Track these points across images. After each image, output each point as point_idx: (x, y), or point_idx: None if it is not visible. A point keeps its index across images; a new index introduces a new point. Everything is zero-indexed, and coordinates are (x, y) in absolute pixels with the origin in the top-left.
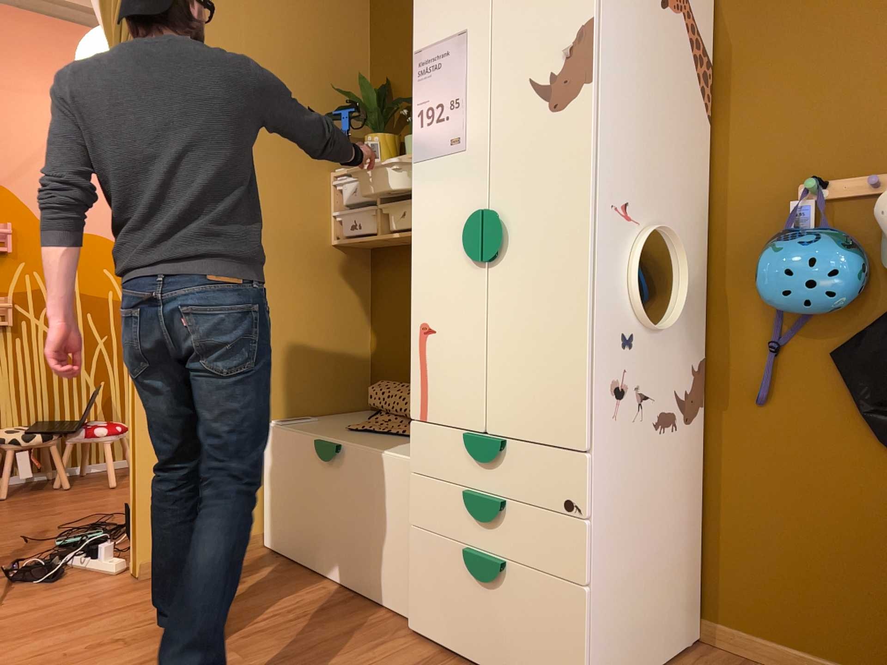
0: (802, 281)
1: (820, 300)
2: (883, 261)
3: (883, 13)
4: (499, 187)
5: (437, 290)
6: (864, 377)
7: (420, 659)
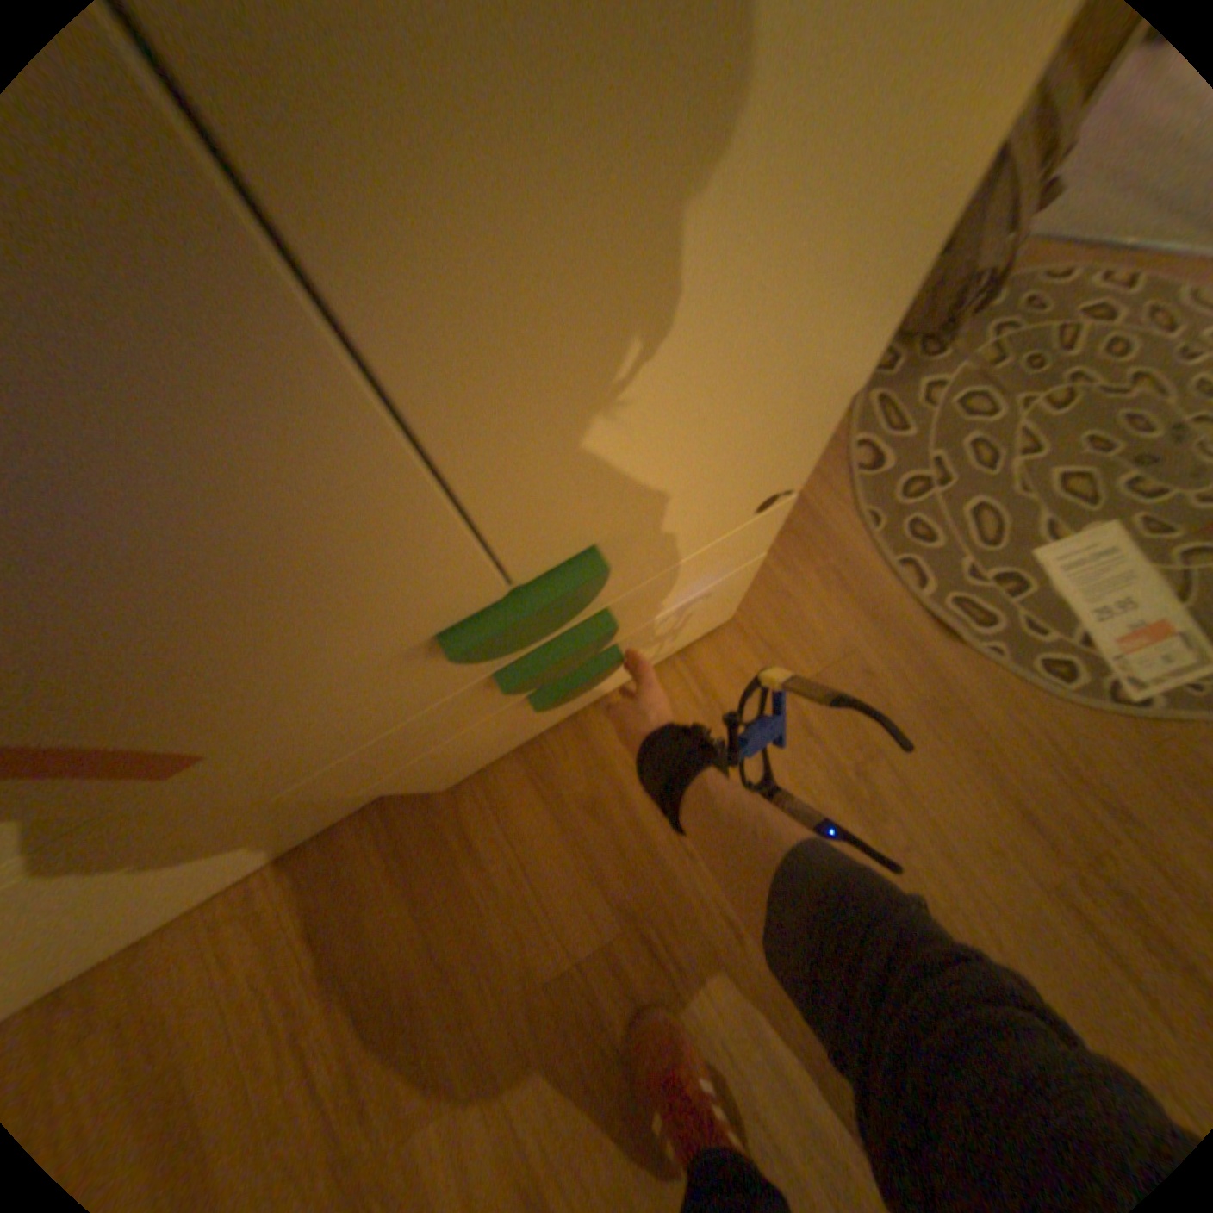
0: None
1: None
2: None
3: None
4: None
5: None
6: None
7: (522, 785)
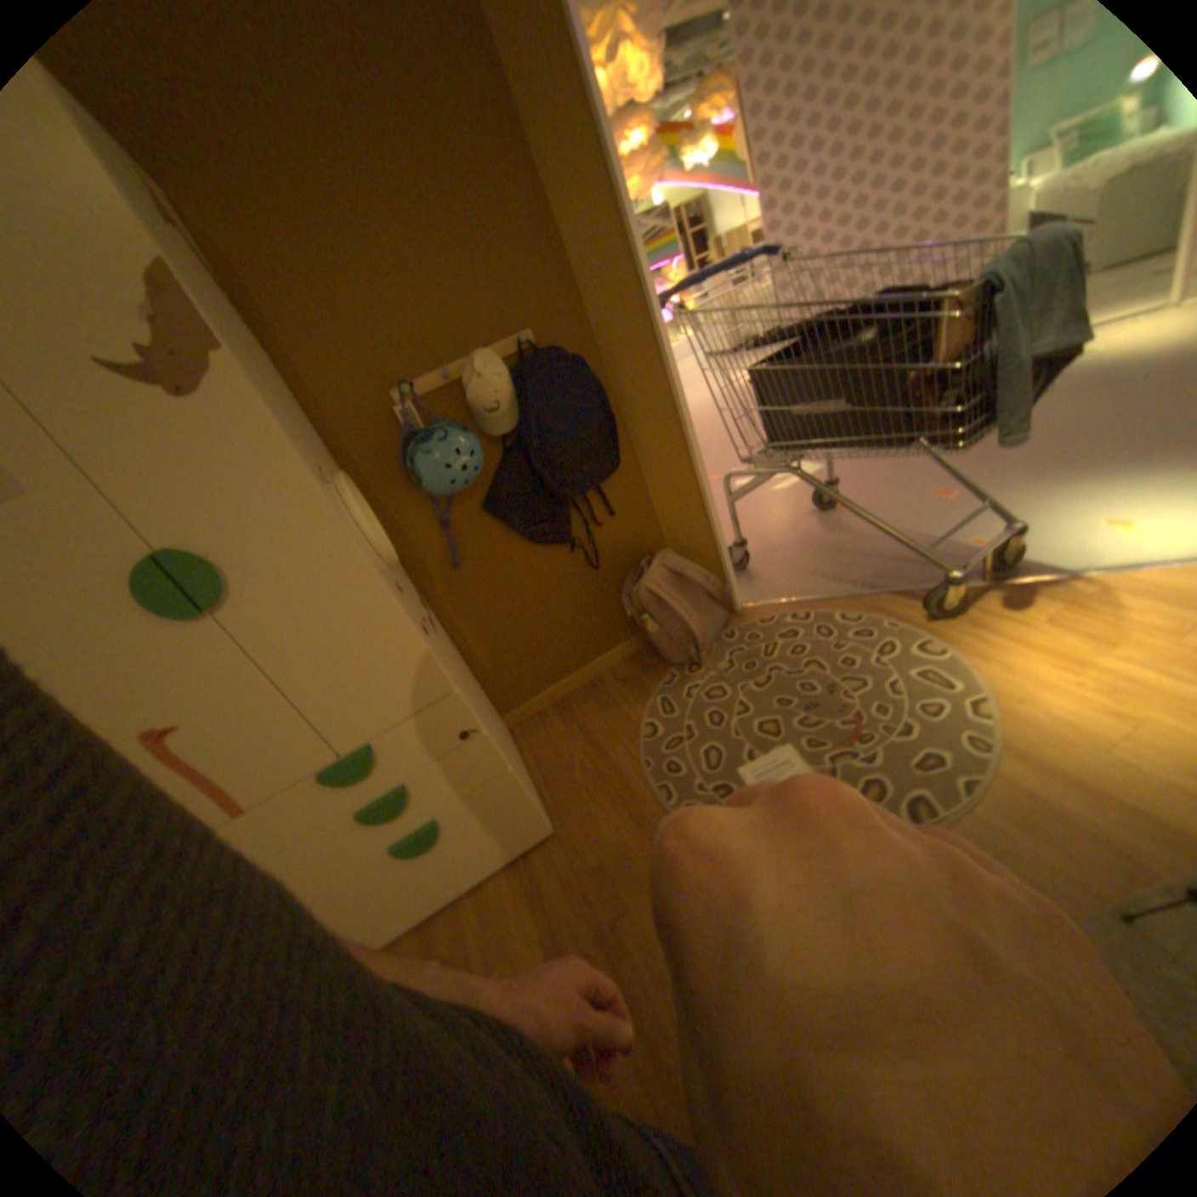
0: (459, 469)
1: (473, 475)
2: (486, 430)
3: (370, 219)
4: (152, 521)
5: (140, 686)
6: (512, 511)
7: (416, 951)
